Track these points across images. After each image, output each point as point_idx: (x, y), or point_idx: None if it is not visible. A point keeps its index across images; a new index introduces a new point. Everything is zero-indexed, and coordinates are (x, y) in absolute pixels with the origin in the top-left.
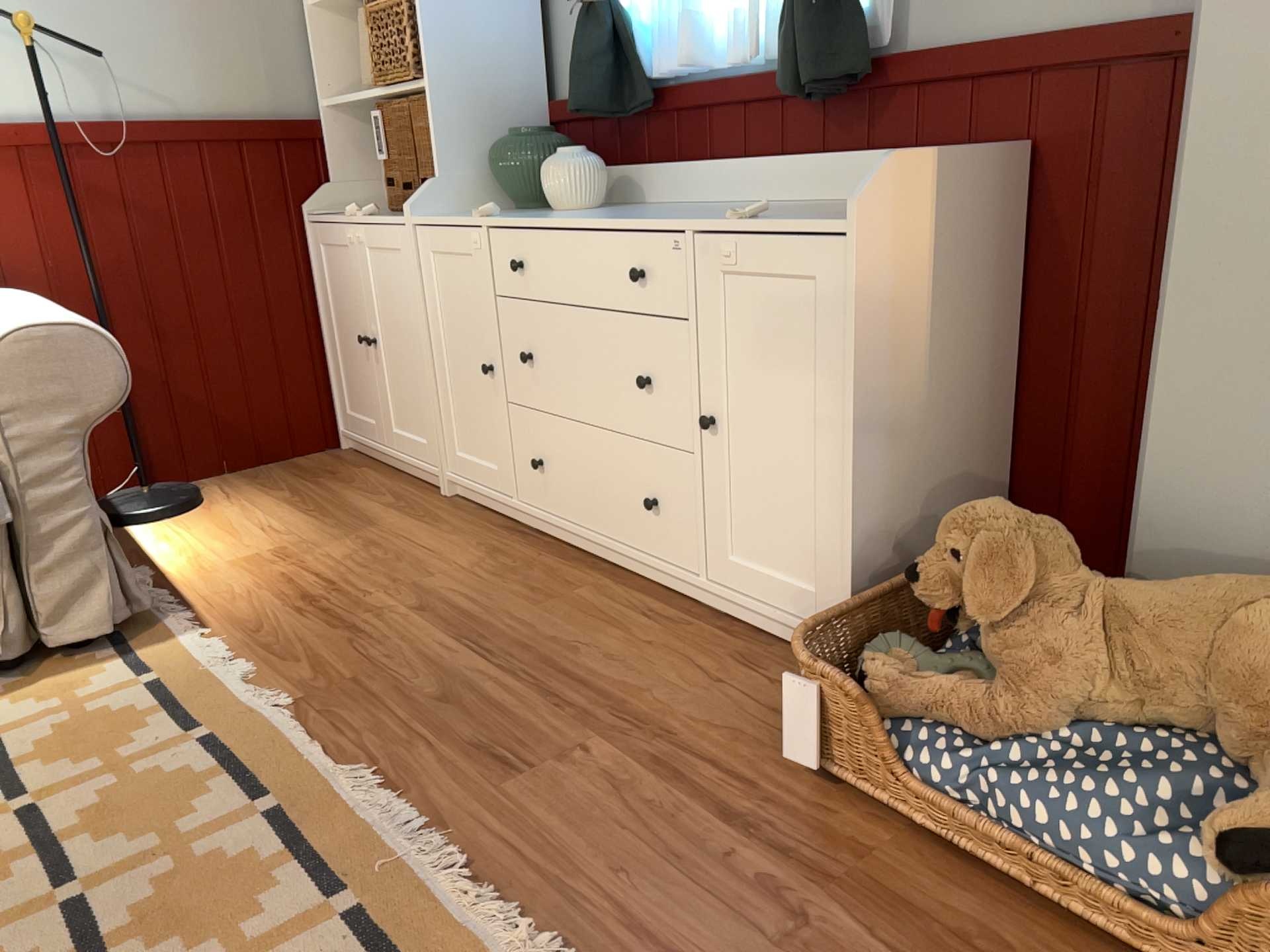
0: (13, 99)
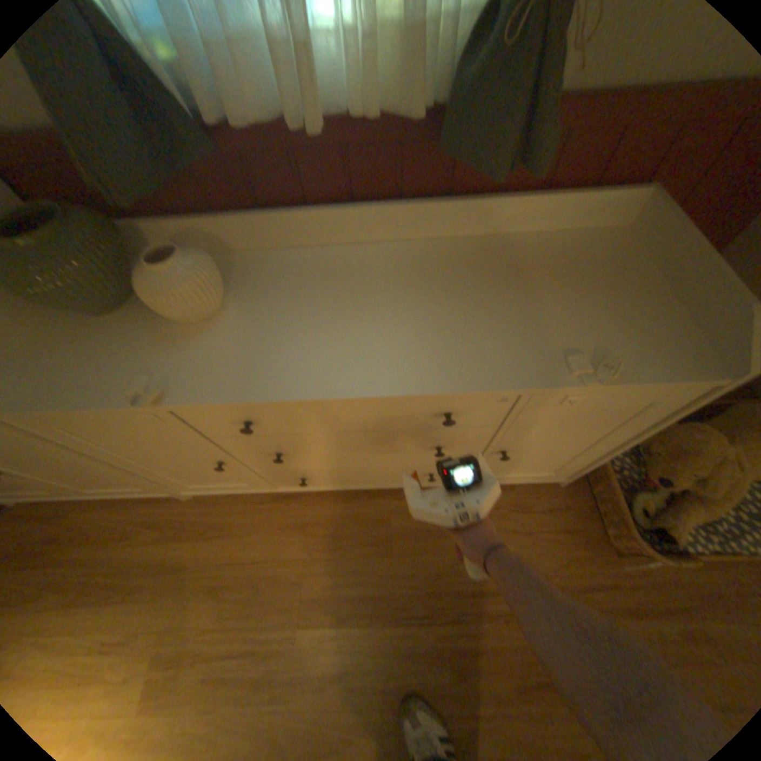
0: None
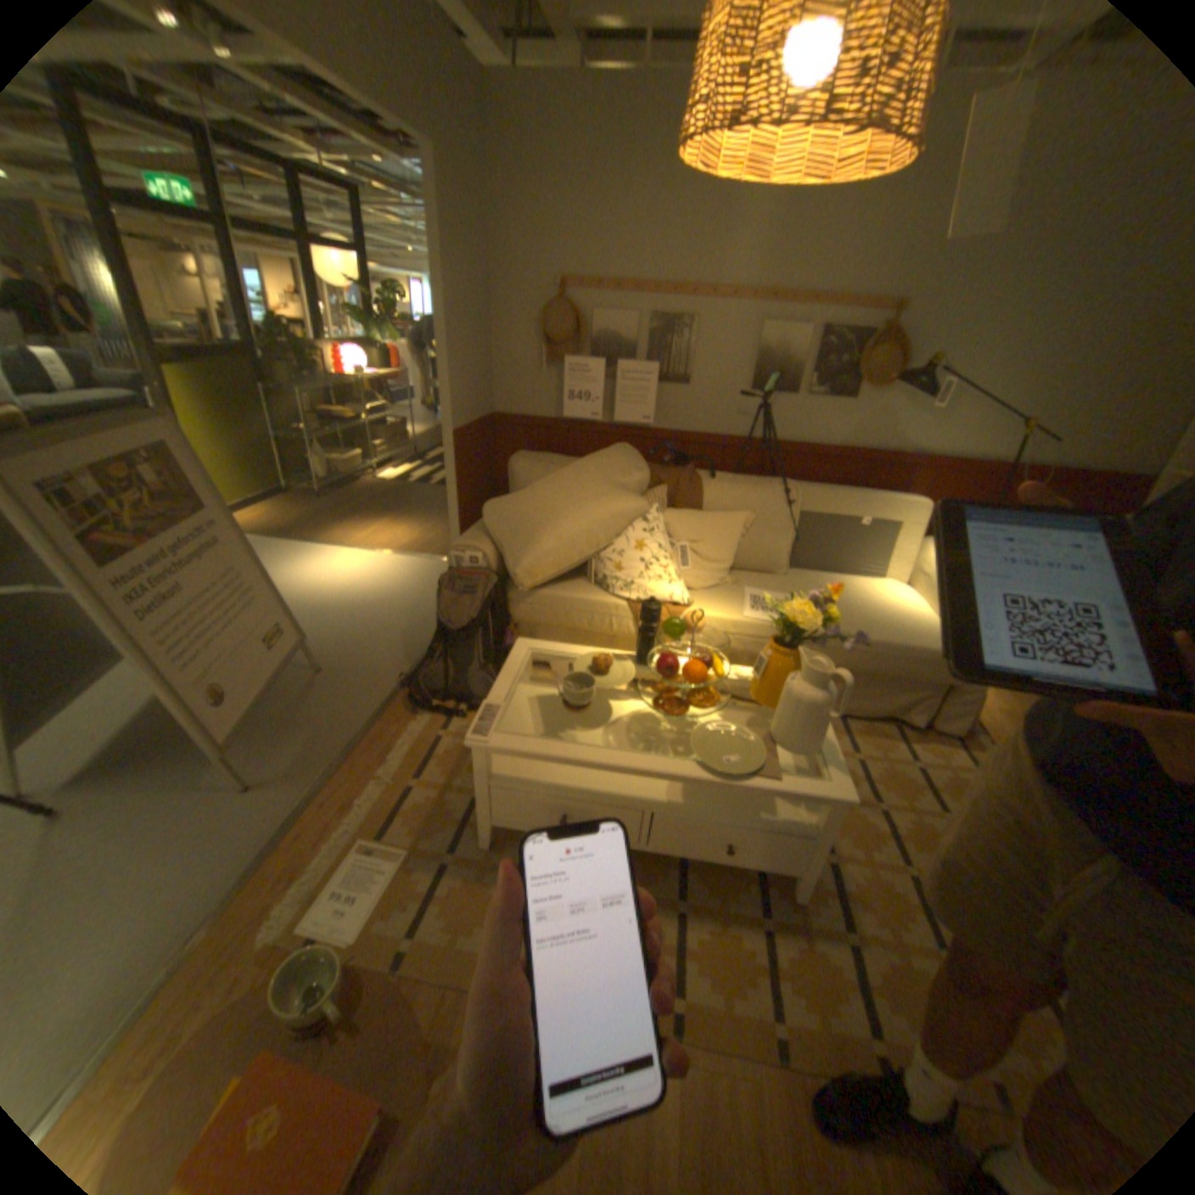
0: (991, 445)
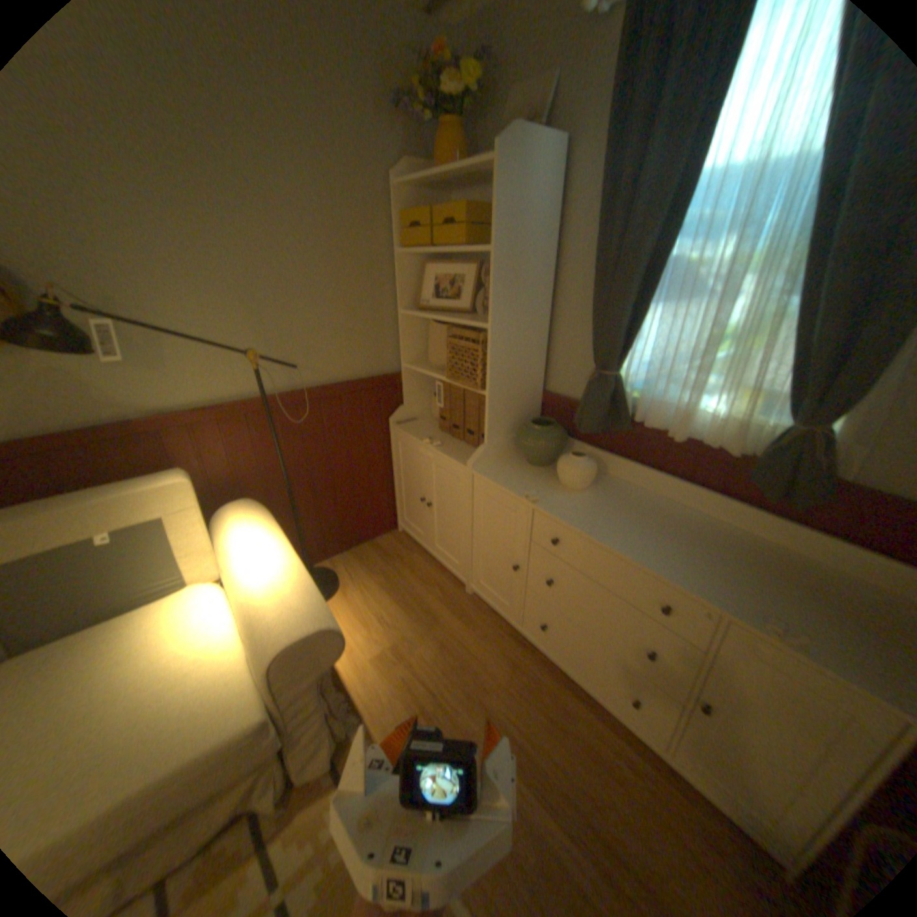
0: (240, 381)
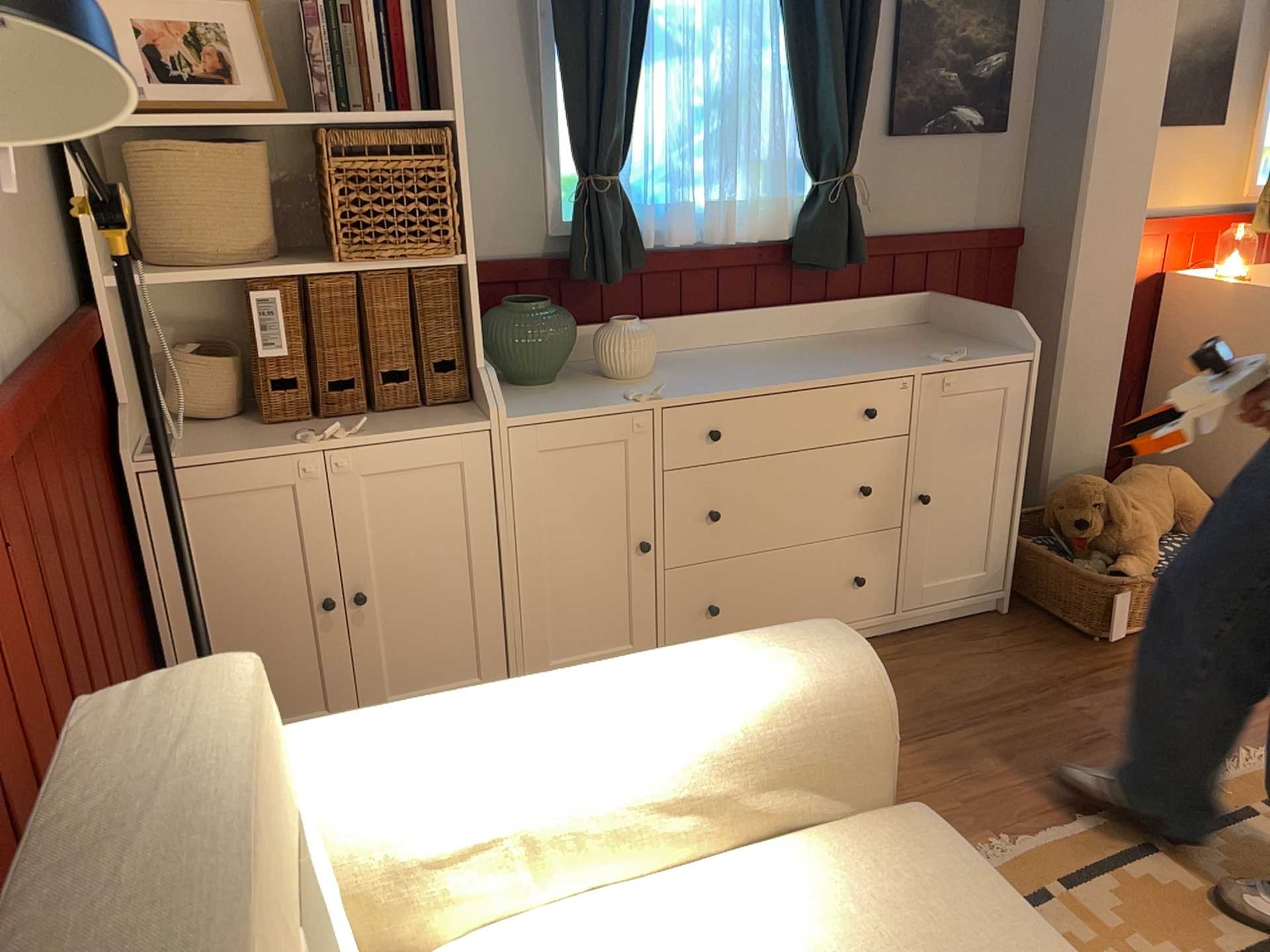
0: None
